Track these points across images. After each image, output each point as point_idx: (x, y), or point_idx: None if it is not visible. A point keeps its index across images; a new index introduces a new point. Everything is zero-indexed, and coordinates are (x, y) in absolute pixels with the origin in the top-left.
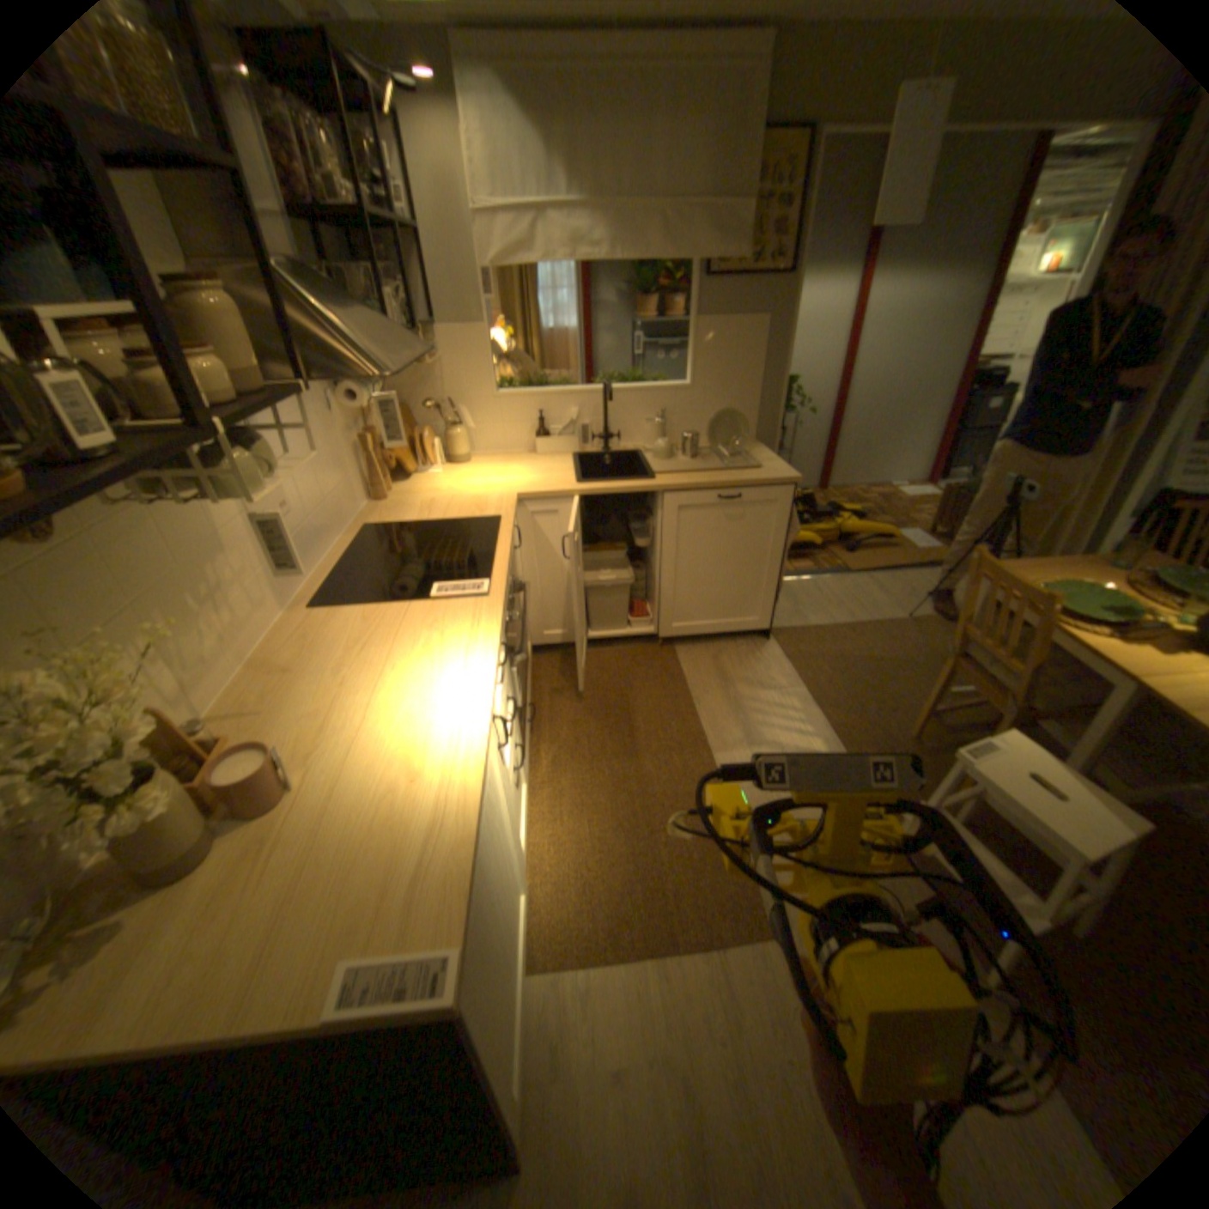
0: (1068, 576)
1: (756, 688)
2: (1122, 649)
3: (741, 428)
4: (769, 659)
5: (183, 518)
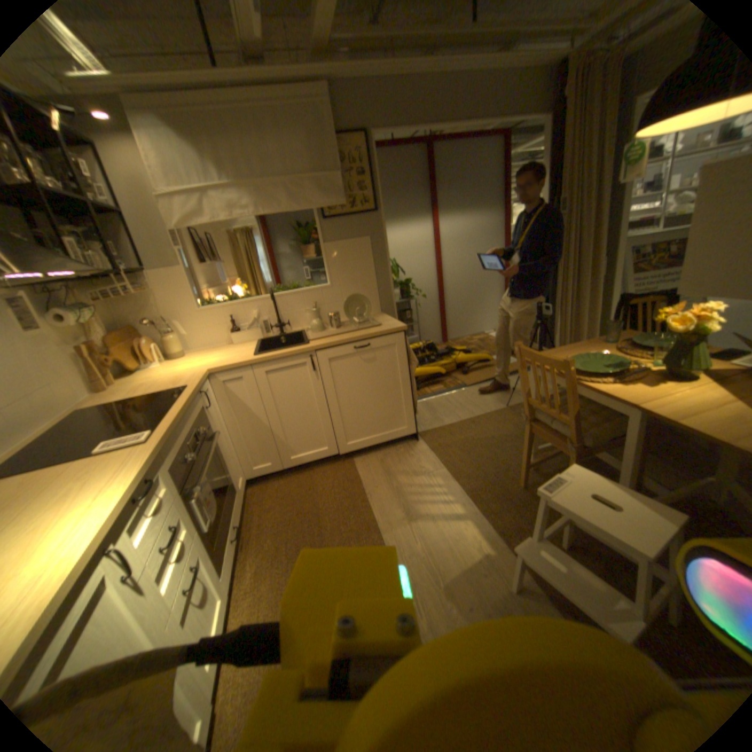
0: (582, 350)
1: (412, 473)
2: (625, 387)
3: (371, 304)
4: (419, 450)
5: None
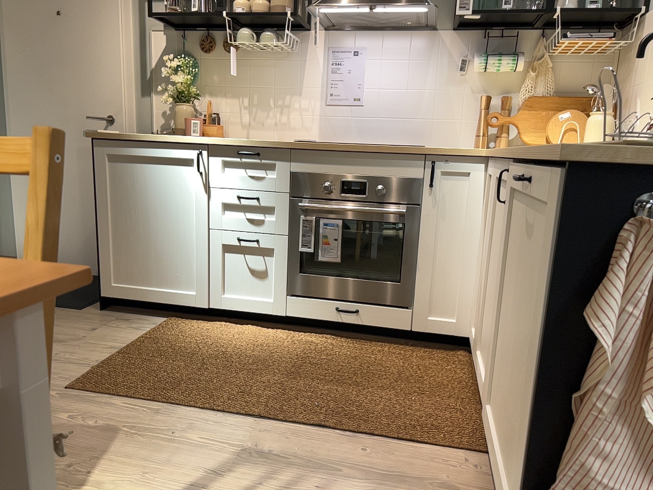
0: None
1: None
2: None
3: None
4: None
5: (291, 75)
